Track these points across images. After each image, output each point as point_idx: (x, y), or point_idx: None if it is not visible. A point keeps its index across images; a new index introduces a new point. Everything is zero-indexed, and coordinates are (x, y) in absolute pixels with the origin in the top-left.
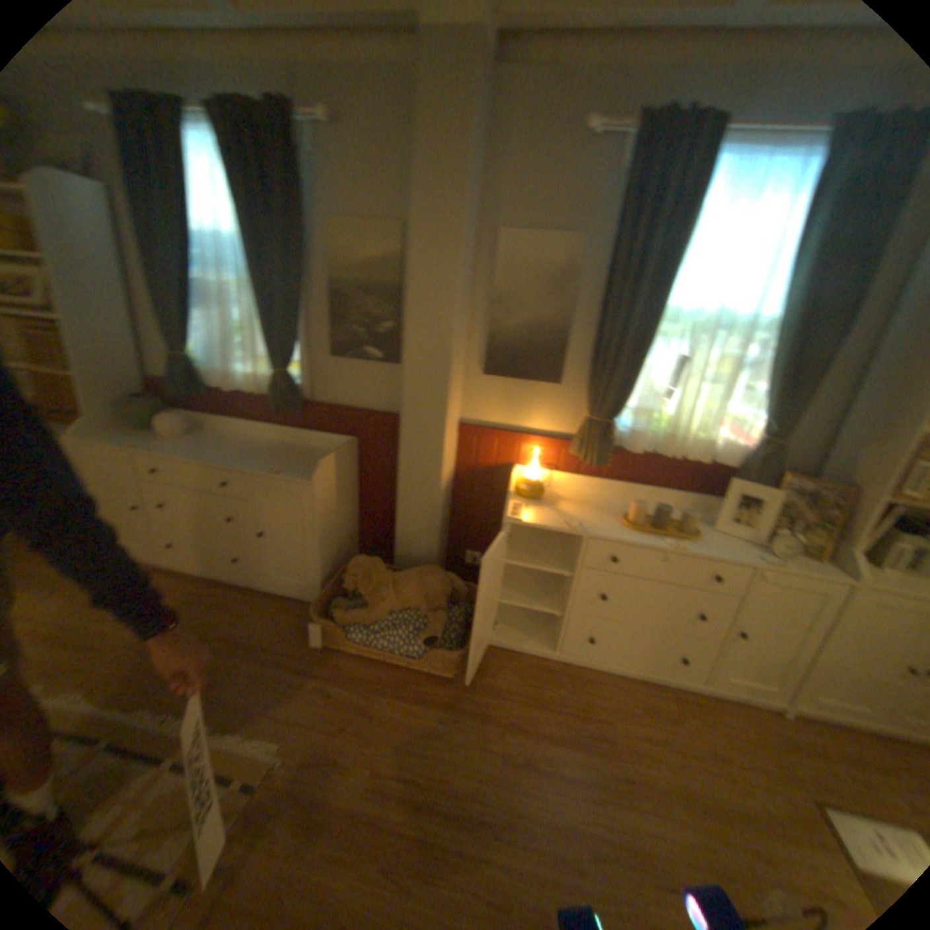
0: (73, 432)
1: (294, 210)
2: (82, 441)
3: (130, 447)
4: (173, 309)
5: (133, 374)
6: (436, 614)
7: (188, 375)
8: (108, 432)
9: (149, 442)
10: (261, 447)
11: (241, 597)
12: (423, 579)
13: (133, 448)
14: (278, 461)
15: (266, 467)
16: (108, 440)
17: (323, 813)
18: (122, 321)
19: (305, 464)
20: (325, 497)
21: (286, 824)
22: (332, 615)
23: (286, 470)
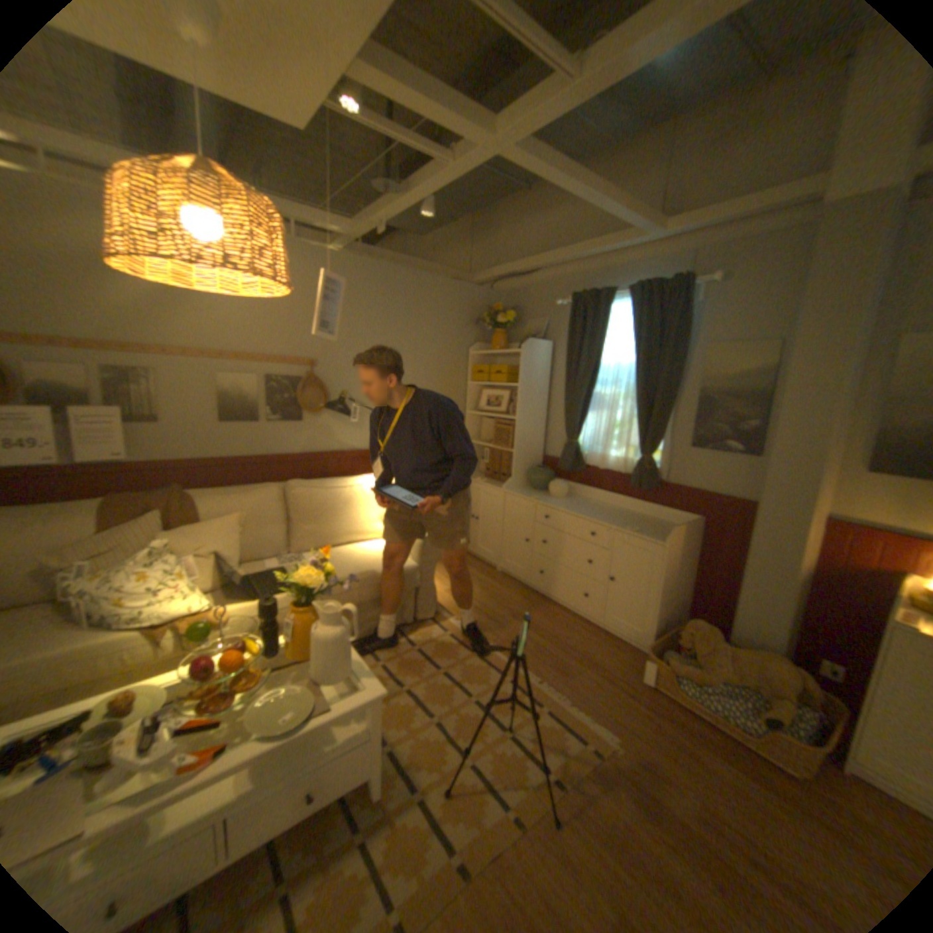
0: (508, 485)
1: (684, 341)
2: (510, 491)
3: (538, 498)
4: (580, 412)
5: (541, 453)
6: (784, 704)
7: (576, 455)
8: (522, 488)
9: (546, 497)
10: (620, 512)
11: (586, 625)
12: (769, 663)
13: (539, 499)
14: (636, 524)
15: (627, 526)
16: (523, 493)
17: (661, 809)
18: (544, 419)
19: (659, 531)
20: (674, 560)
21: (630, 797)
22: (669, 662)
23: (644, 531)
